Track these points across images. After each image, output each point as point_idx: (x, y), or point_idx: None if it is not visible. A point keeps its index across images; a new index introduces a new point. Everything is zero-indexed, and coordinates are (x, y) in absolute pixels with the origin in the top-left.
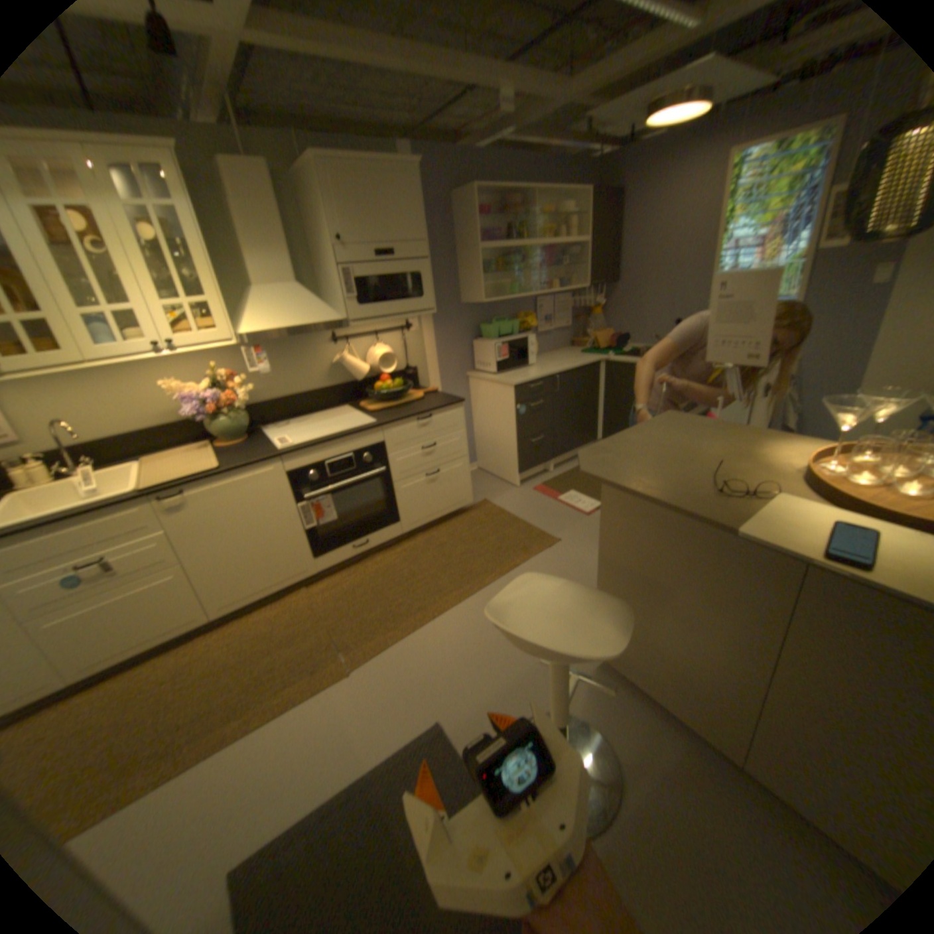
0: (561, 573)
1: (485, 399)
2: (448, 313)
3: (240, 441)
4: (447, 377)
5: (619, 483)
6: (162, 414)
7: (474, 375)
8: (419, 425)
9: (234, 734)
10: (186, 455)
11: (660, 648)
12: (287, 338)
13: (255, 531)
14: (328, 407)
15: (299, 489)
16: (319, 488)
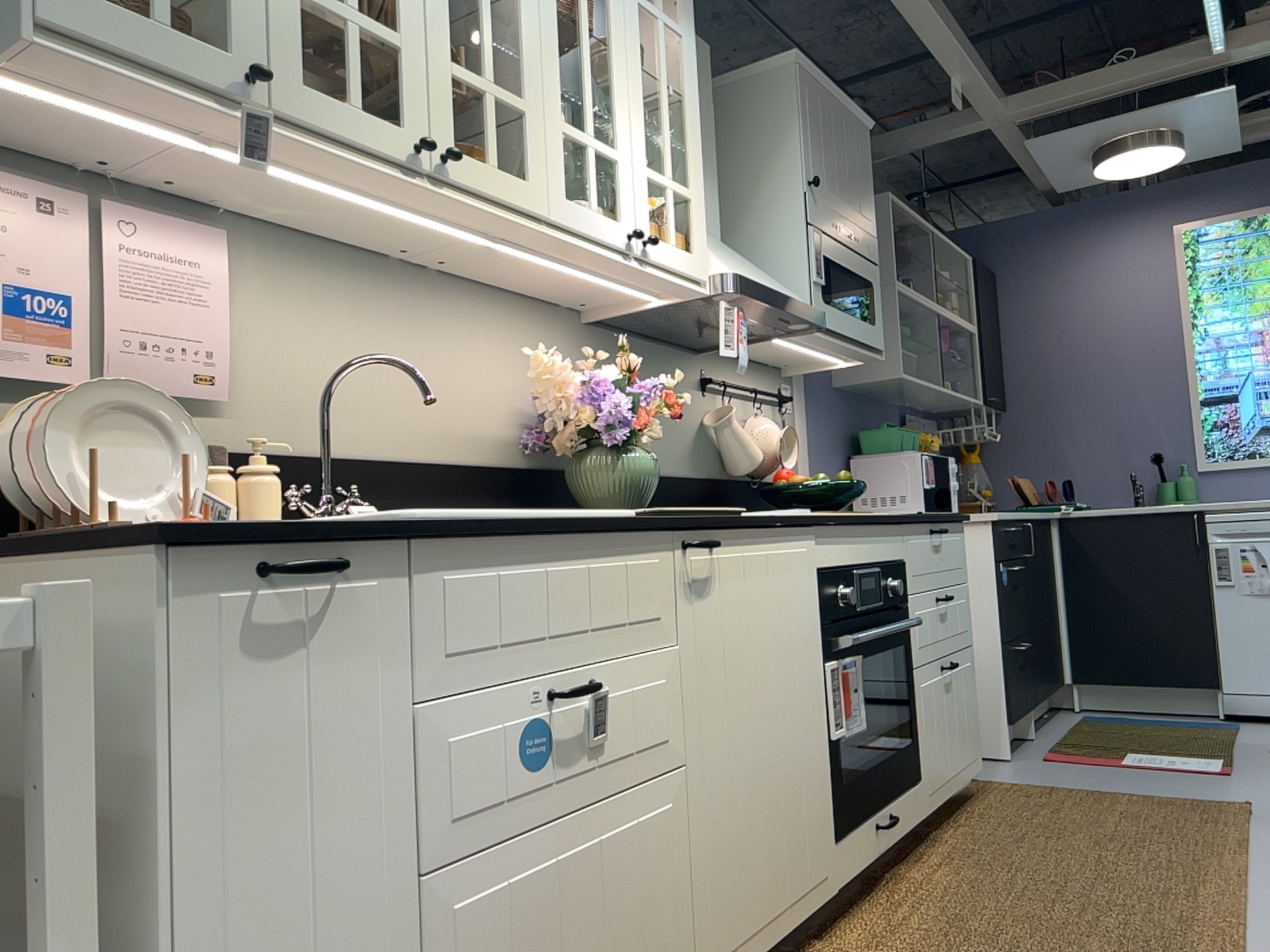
0: None
1: None
2: (822, 398)
3: None
4: None
5: None
6: (465, 441)
7: None
8: (934, 546)
9: None
10: None
11: None
12: (652, 356)
13: (778, 712)
14: None
15: (827, 623)
16: (846, 634)
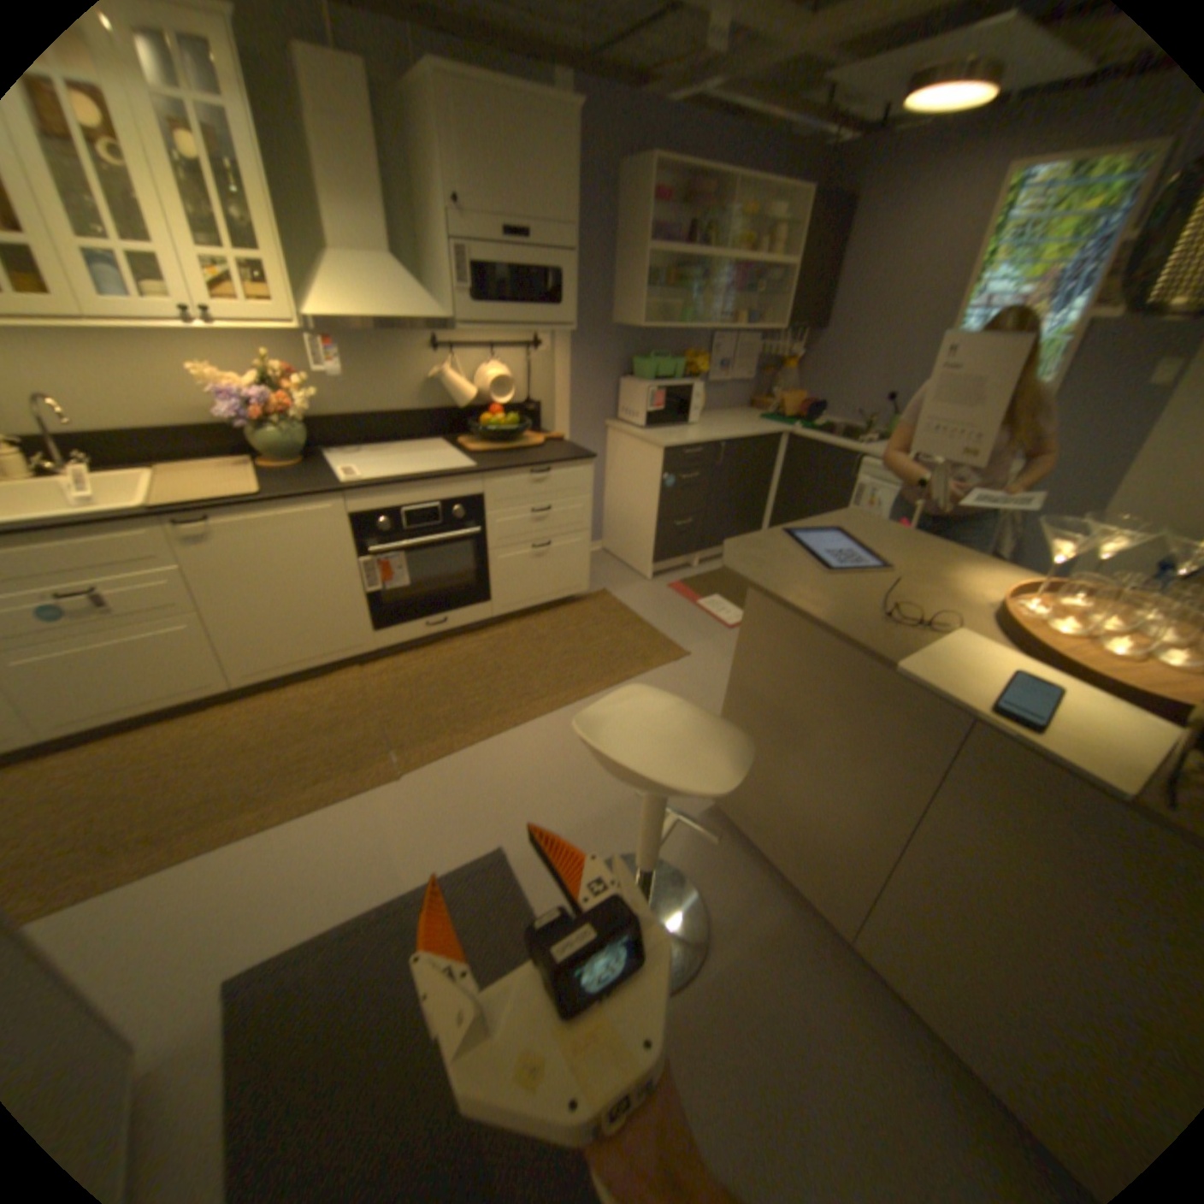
0: (683, 693)
1: (625, 459)
2: (593, 334)
3: (293, 464)
4: (580, 423)
5: (771, 590)
6: (190, 411)
7: (616, 425)
8: (533, 480)
9: (249, 827)
10: (218, 471)
11: (784, 797)
12: (370, 333)
13: (300, 584)
14: (416, 437)
15: (364, 538)
16: (391, 541)
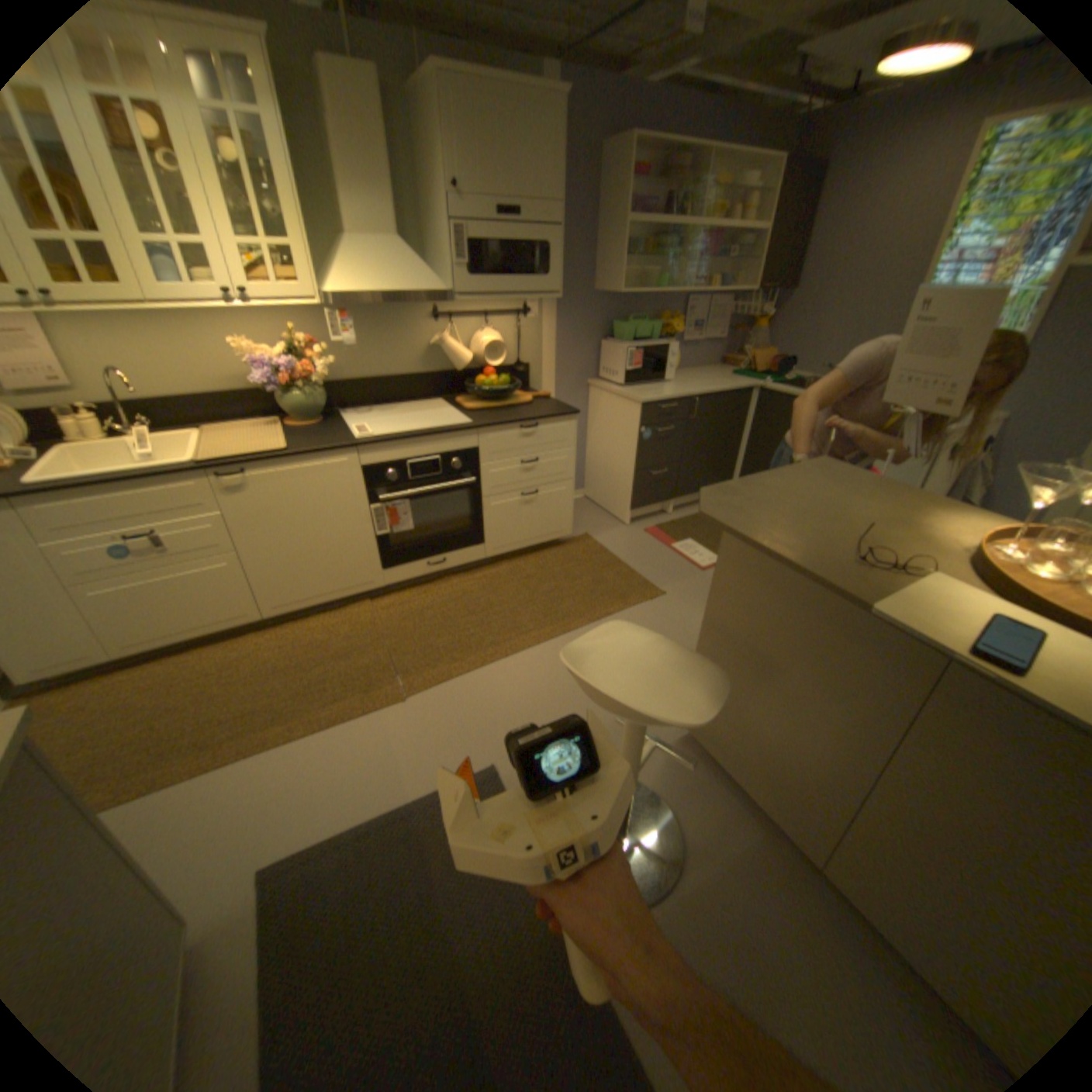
0: (659, 630)
1: (605, 415)
2: (575, 301)
3: (313, 424)
4: (563, 383)
5: (744, 535)
6: (228, 380)
7: (596, 384)
8: (521, 435)
9: (276, 741)
10: (251, 432)
11: (756, 730)
12: (379, 307)
13: (319, 529)
14: (417, 398)
15: (373, 489)
16: (396, 491)
